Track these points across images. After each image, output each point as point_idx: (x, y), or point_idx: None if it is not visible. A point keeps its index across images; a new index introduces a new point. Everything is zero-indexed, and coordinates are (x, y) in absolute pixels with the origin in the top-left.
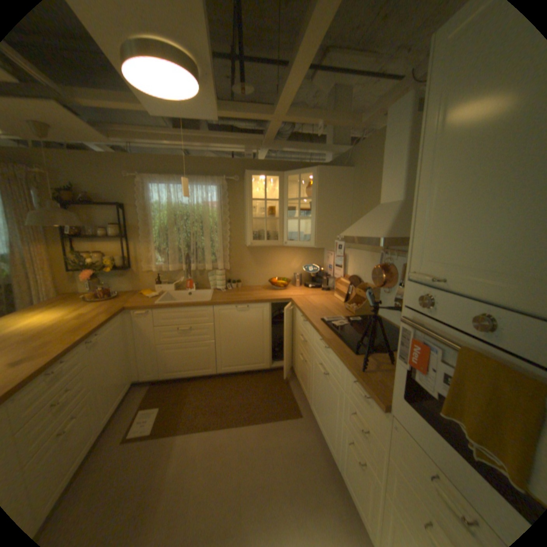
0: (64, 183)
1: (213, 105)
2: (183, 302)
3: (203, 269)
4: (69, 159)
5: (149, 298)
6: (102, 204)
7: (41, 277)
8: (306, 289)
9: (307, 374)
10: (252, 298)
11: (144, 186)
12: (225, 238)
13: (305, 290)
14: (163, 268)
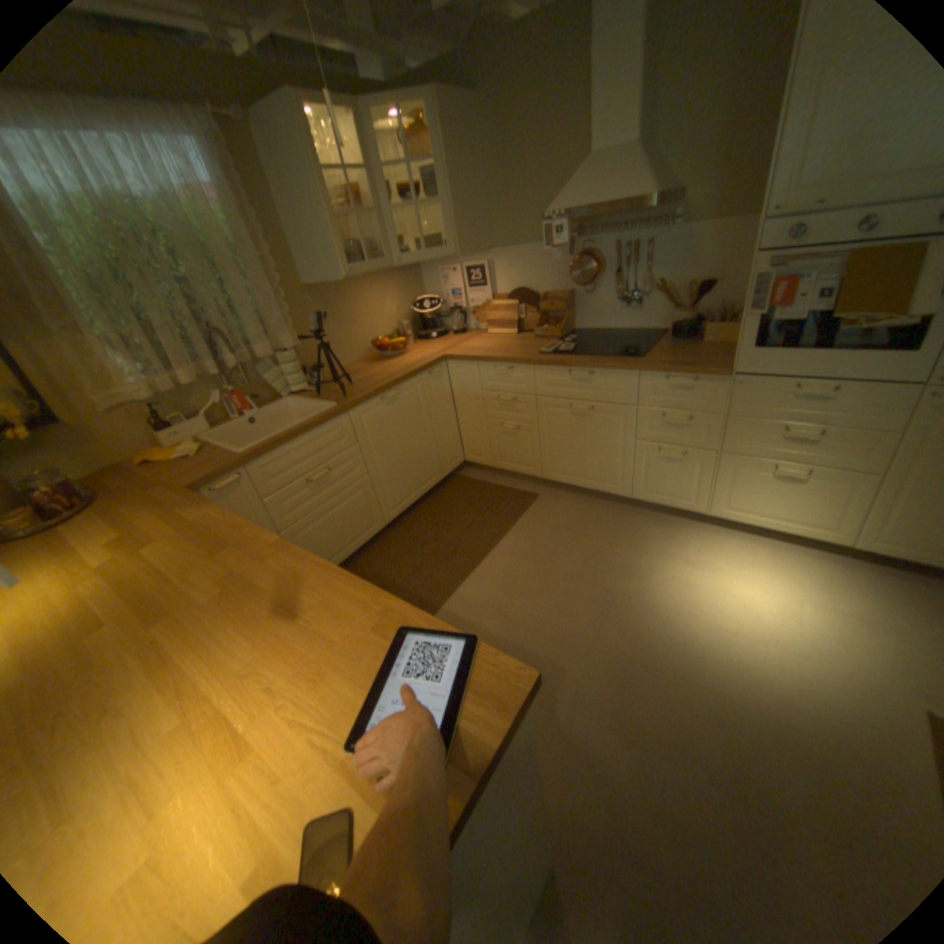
0: None
1: None
2: (294, 426)
3: (248, 360)
4: None
5: (191, 457)
6: None
7: None
8: (431, 341)
9: (527, 441)
10: (391, 376)
11: None
12: (263, 276)
13: (434, 343)
14: (161, 385)
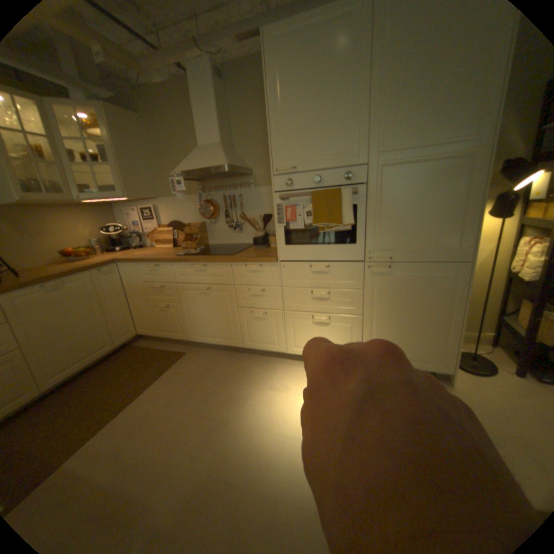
0: None
1: None
2: None
3: None
4: None
5: None
6: None
7: None
8: (115, 252)
9: (175, 314)
10: (59, 270)
11: None
12: None
13: (116, 253)
14: None
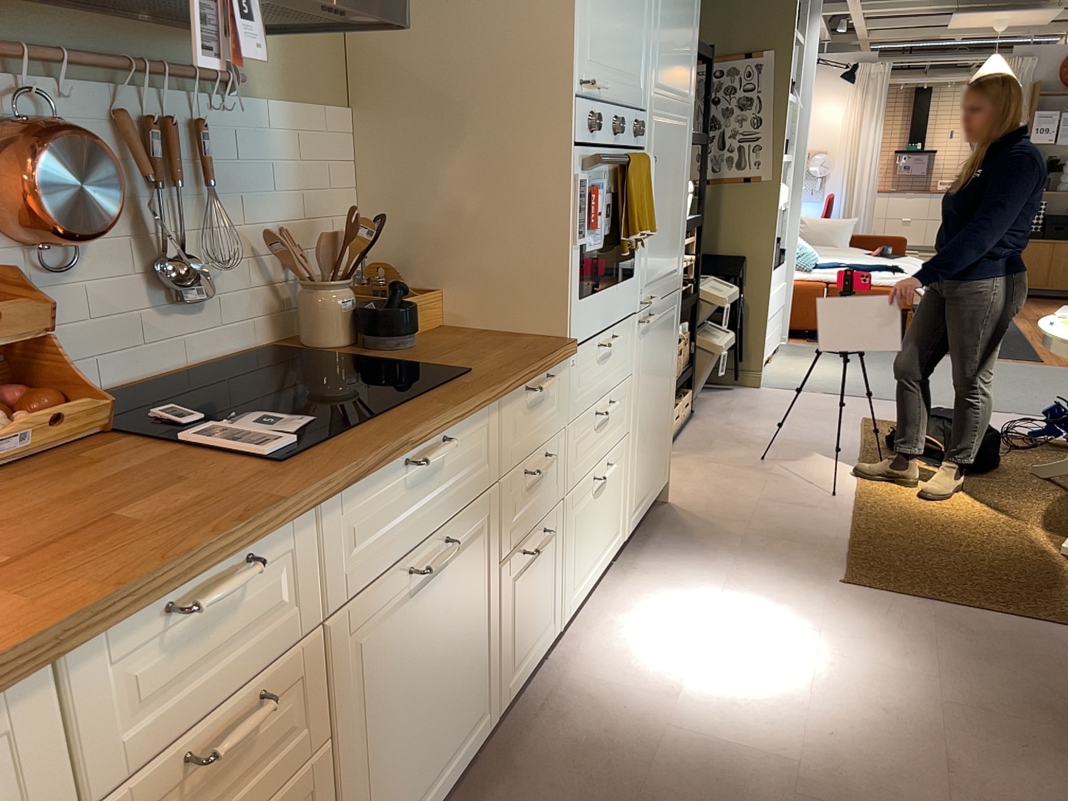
0: None
1: None
2: None
3: None
4: None
5: None
6: None
7: None
8: None
9: None
10: None
11: None
12: None
13: None
14: None
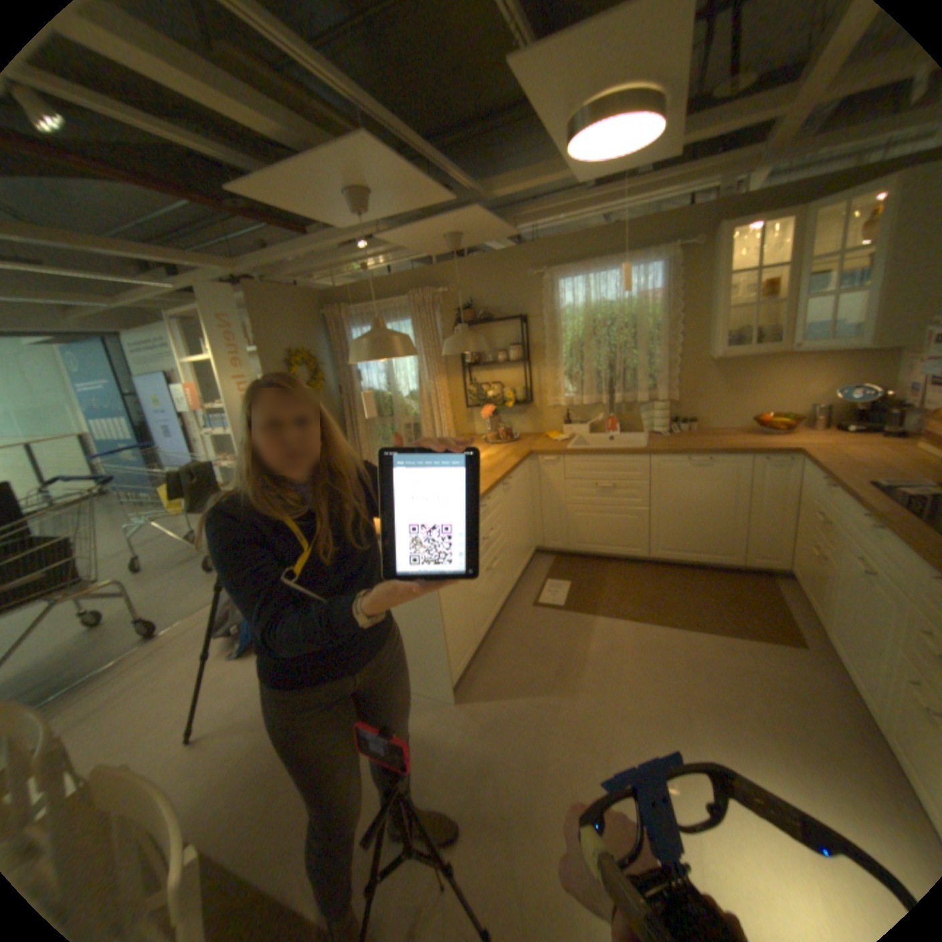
0: (463, 299)
1: (677, 135)
2: (605, 447)
3: (633, 400)
4: (468, 267)
5: (557, 441)
6: (502, 318)
7: (442, 414)
8: (842, 434)
9: (828, 581)
10: (719, 445)
11: (551, 283)
12: (673, 347)
13: (838, 436)
14: (574, 401)
